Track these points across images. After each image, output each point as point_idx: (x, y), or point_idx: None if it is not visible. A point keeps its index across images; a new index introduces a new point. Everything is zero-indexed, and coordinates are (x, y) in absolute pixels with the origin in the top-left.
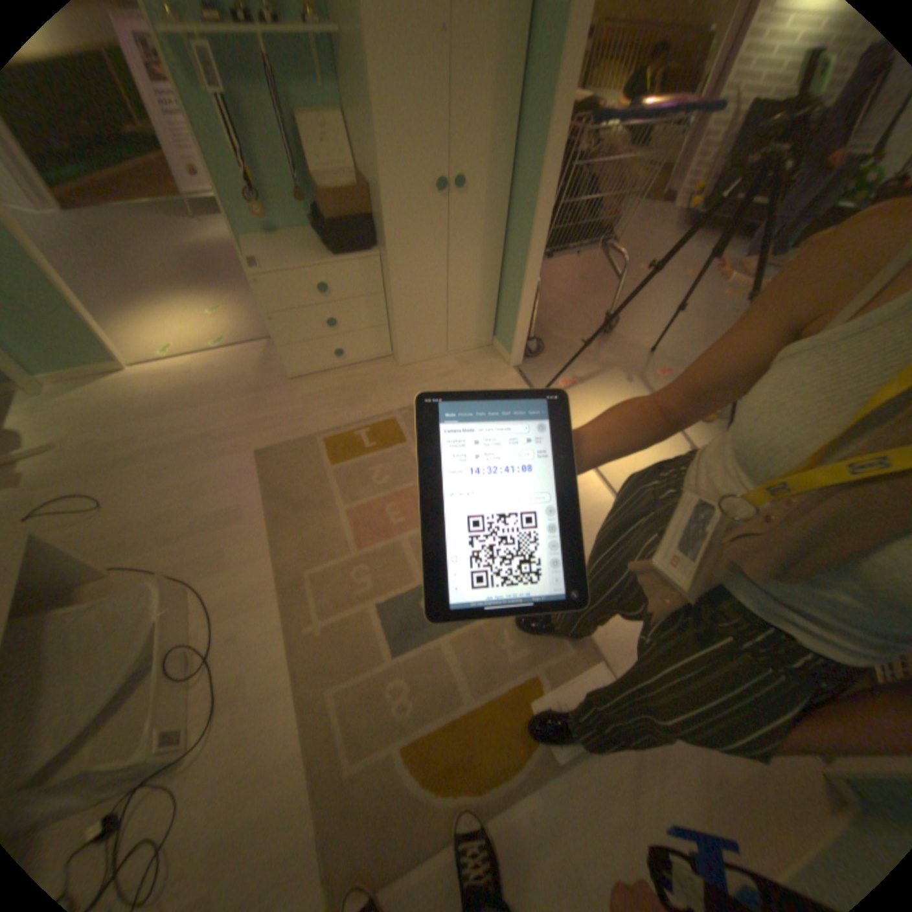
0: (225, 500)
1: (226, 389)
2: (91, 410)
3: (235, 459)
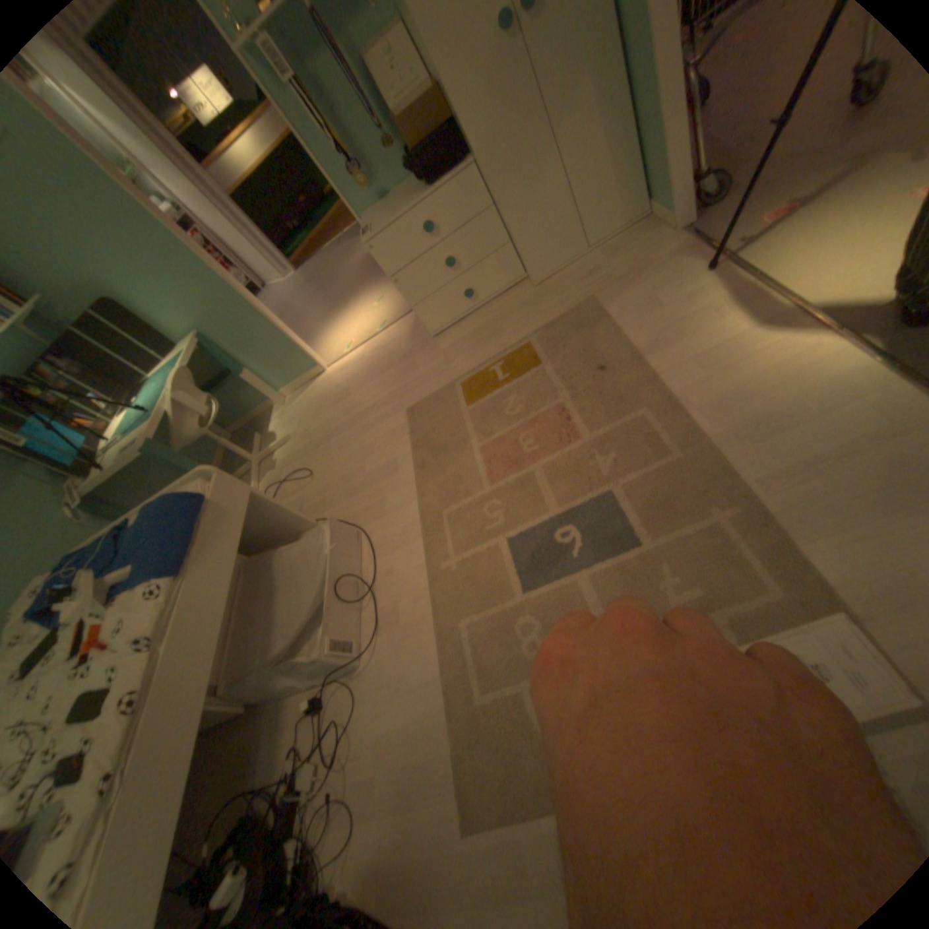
0: (386, 454)
1: (387, 361)
2: (308, 404)
3: (393, 418)
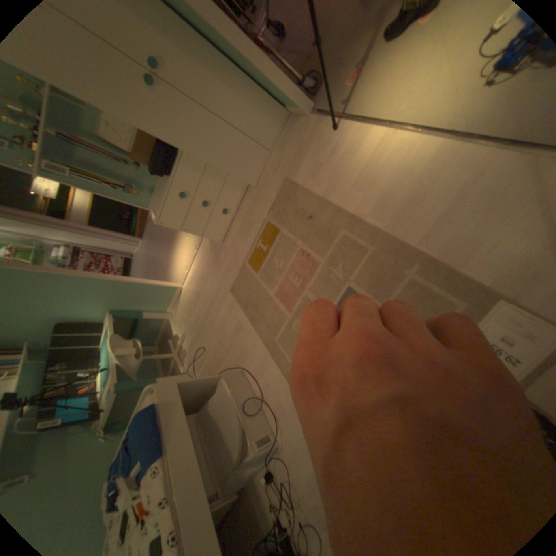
0: (233, 320)
1: (208, 267)
2: (184, 310)
3: (226, 298)
